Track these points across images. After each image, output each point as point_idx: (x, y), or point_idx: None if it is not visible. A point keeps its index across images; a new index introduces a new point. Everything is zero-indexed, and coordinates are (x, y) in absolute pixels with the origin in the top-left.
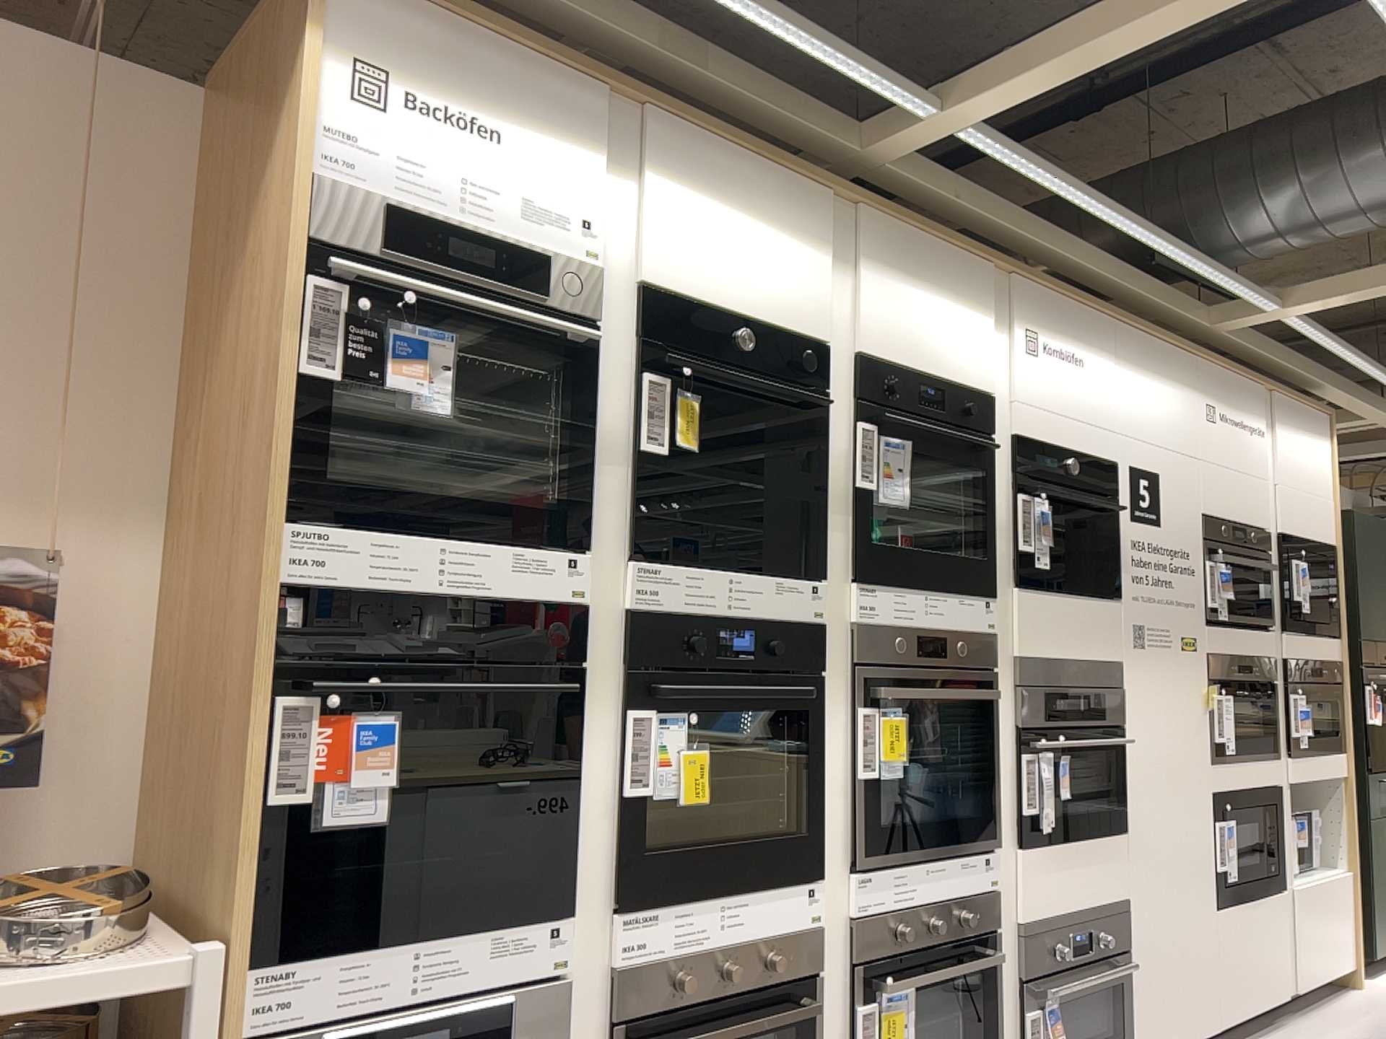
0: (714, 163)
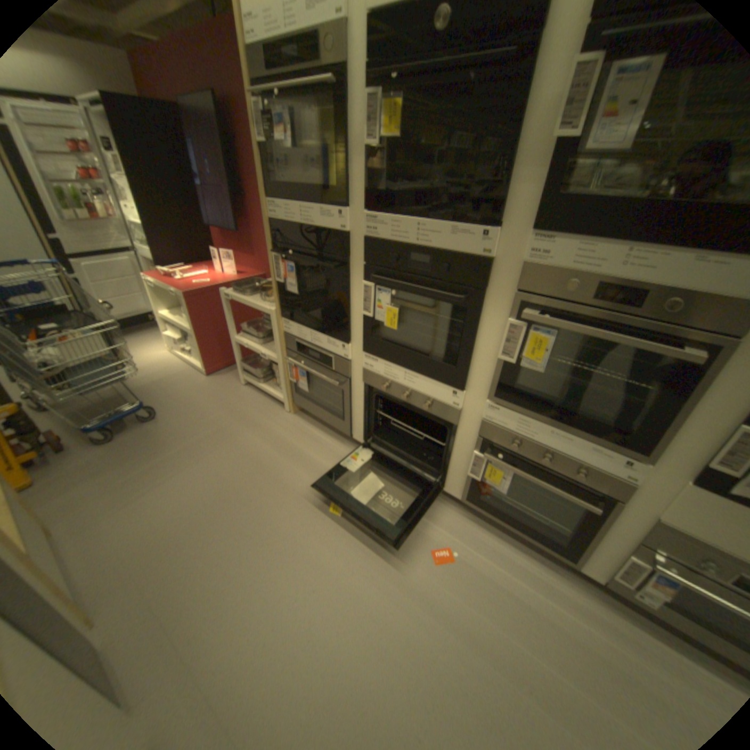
0: None
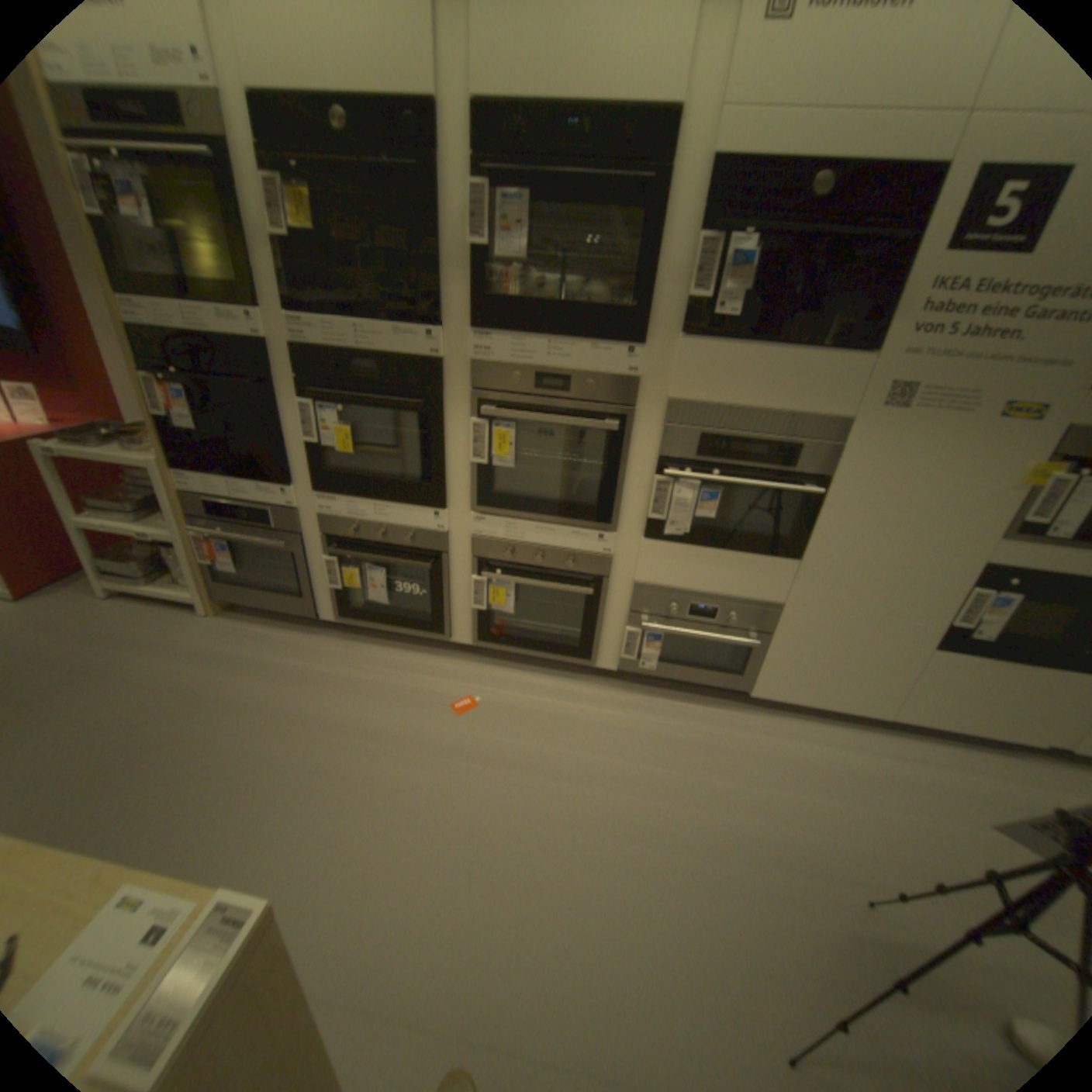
0: None
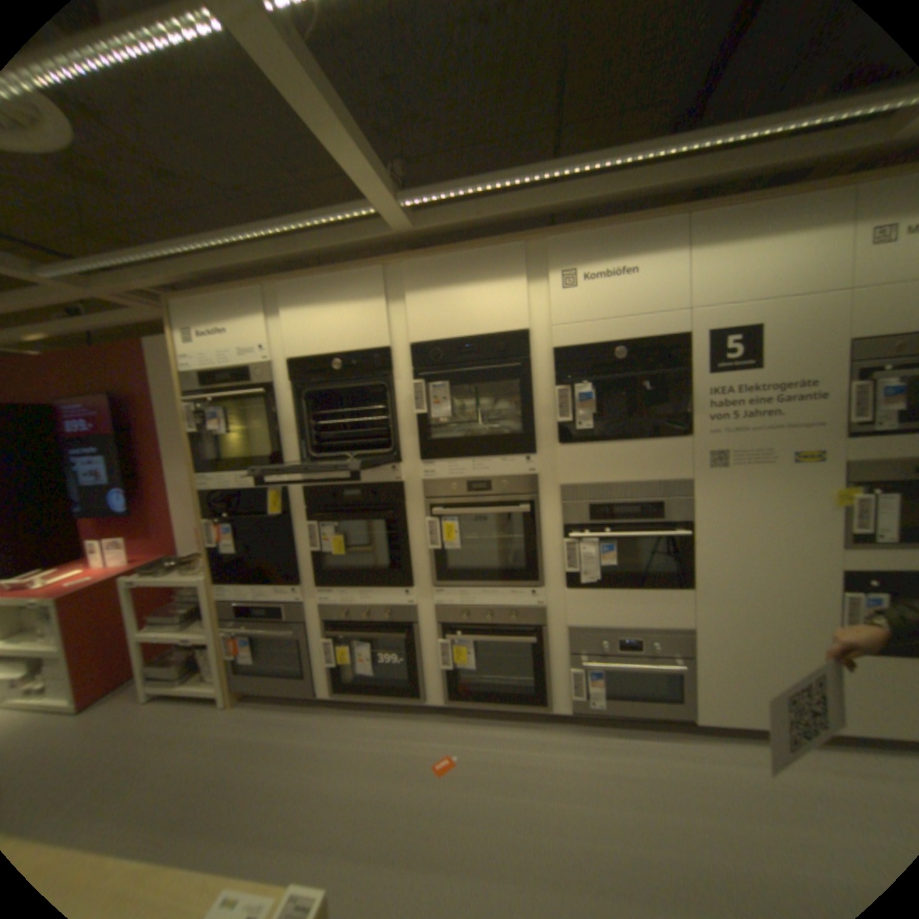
0: (307, 285)
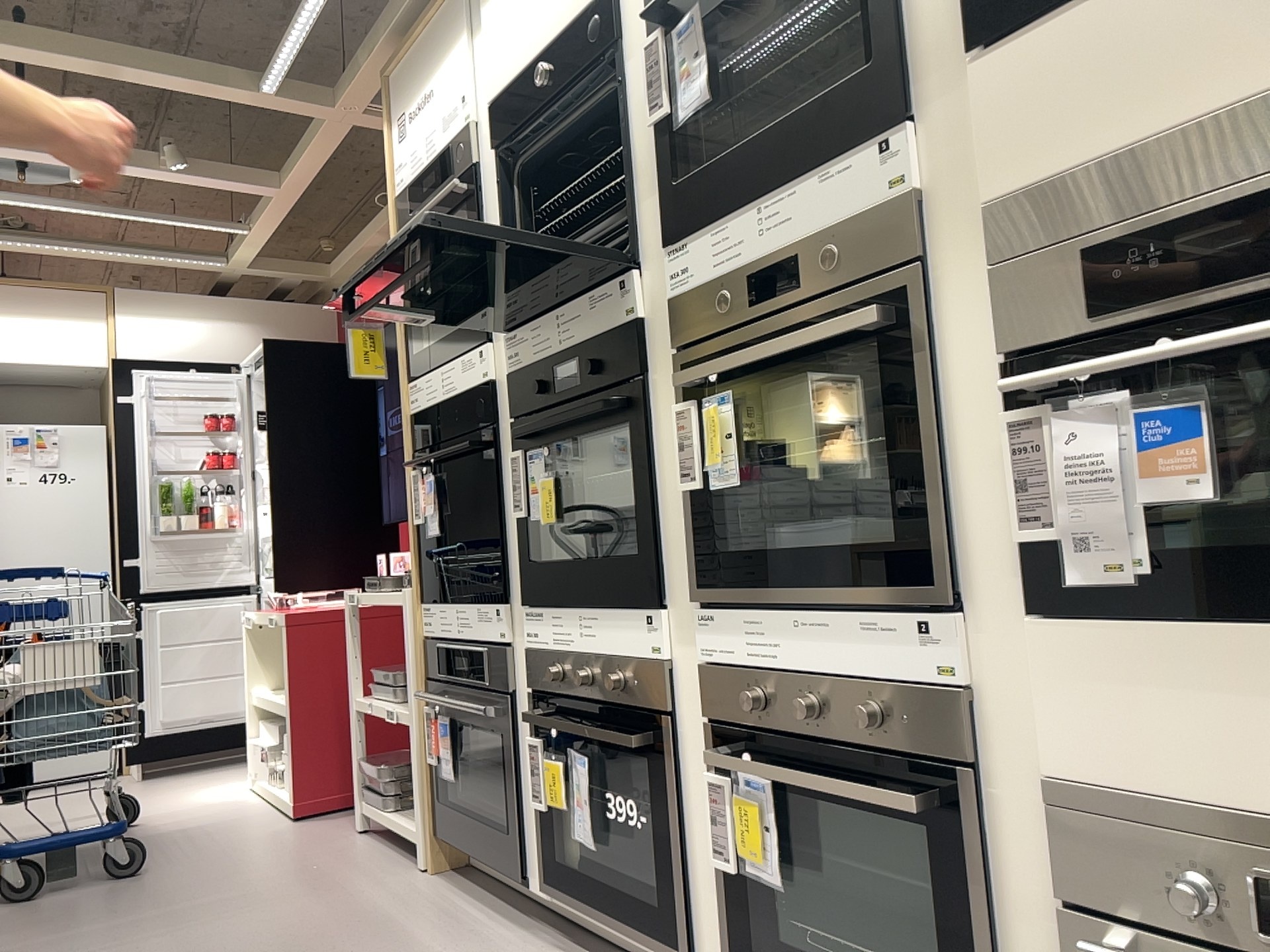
0: None
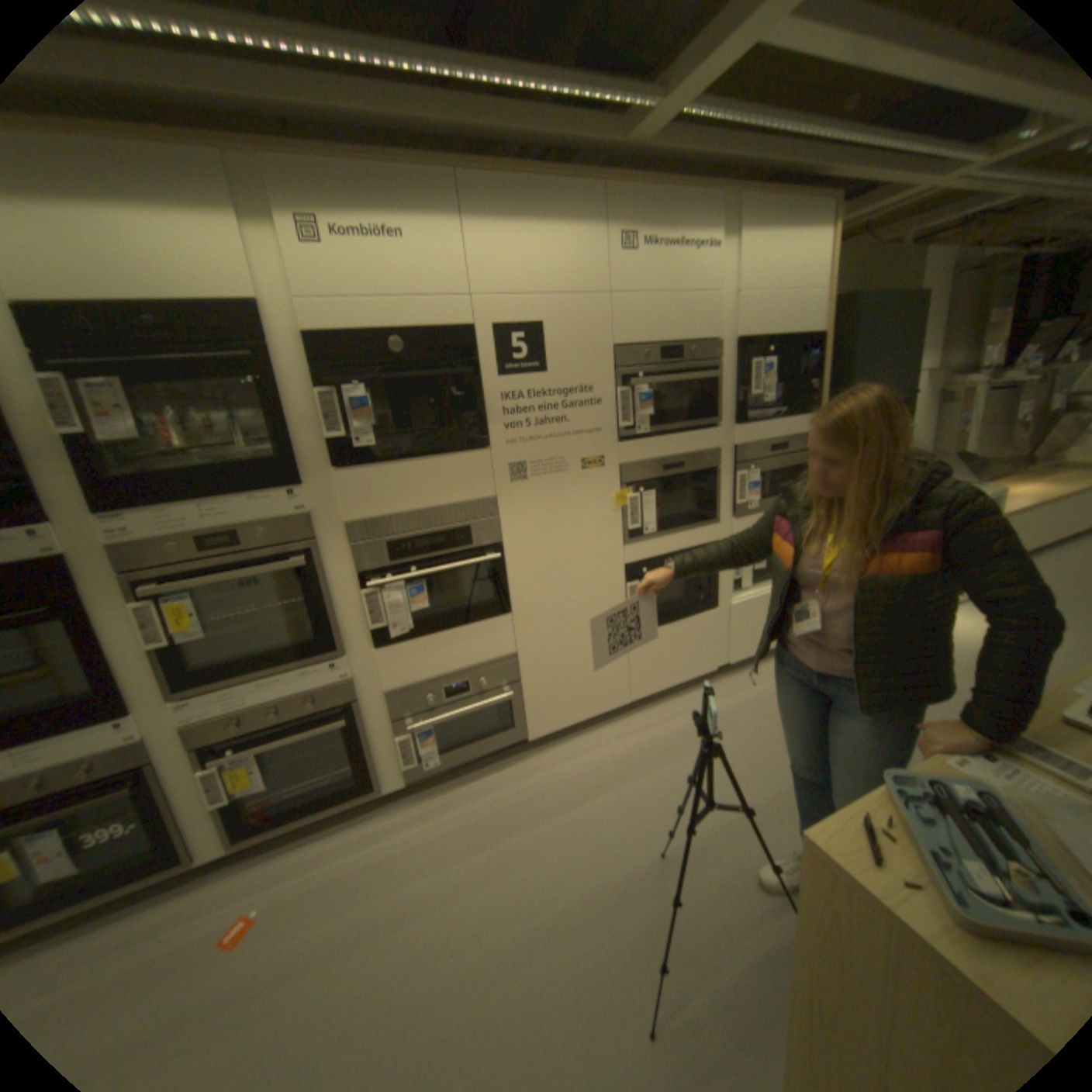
0: None
